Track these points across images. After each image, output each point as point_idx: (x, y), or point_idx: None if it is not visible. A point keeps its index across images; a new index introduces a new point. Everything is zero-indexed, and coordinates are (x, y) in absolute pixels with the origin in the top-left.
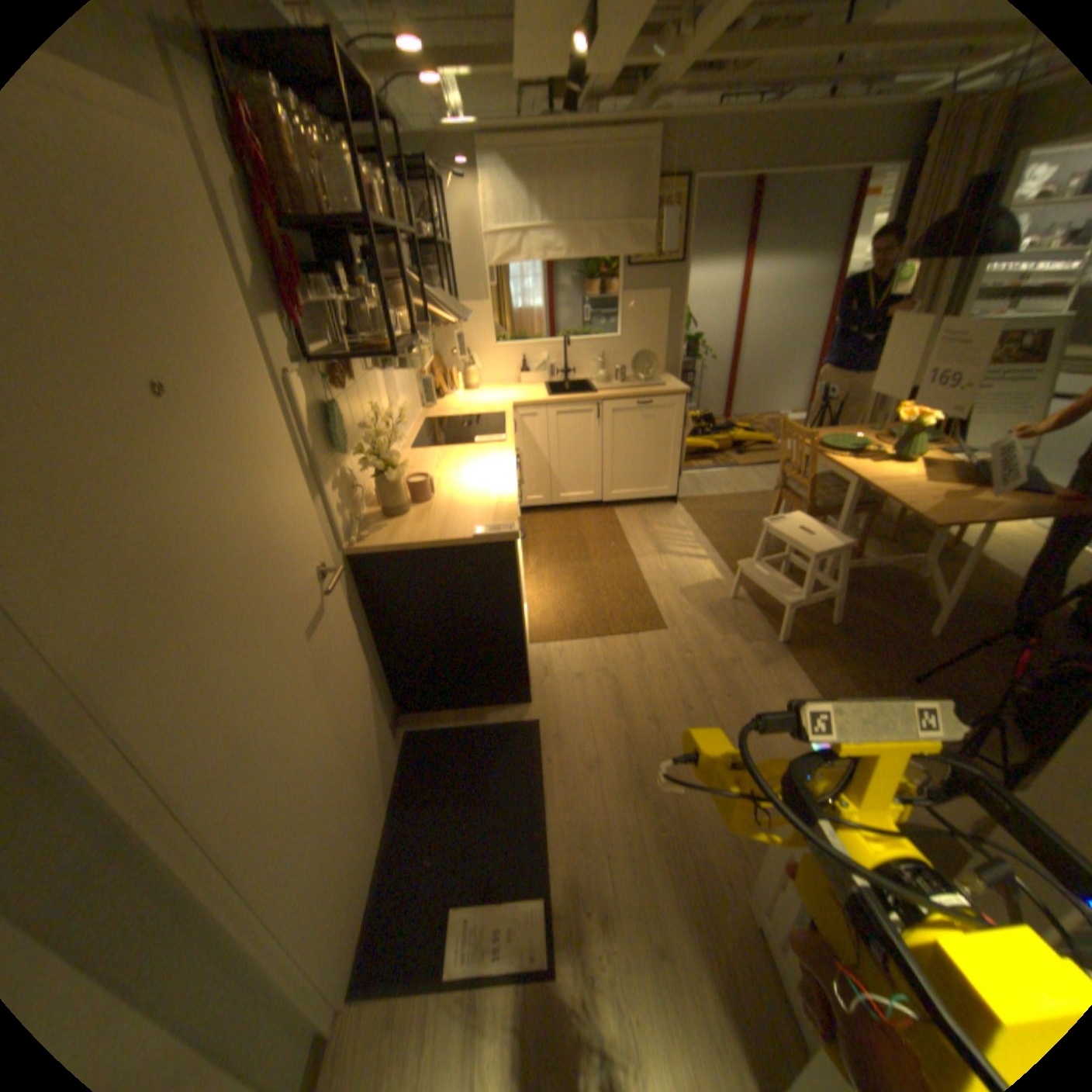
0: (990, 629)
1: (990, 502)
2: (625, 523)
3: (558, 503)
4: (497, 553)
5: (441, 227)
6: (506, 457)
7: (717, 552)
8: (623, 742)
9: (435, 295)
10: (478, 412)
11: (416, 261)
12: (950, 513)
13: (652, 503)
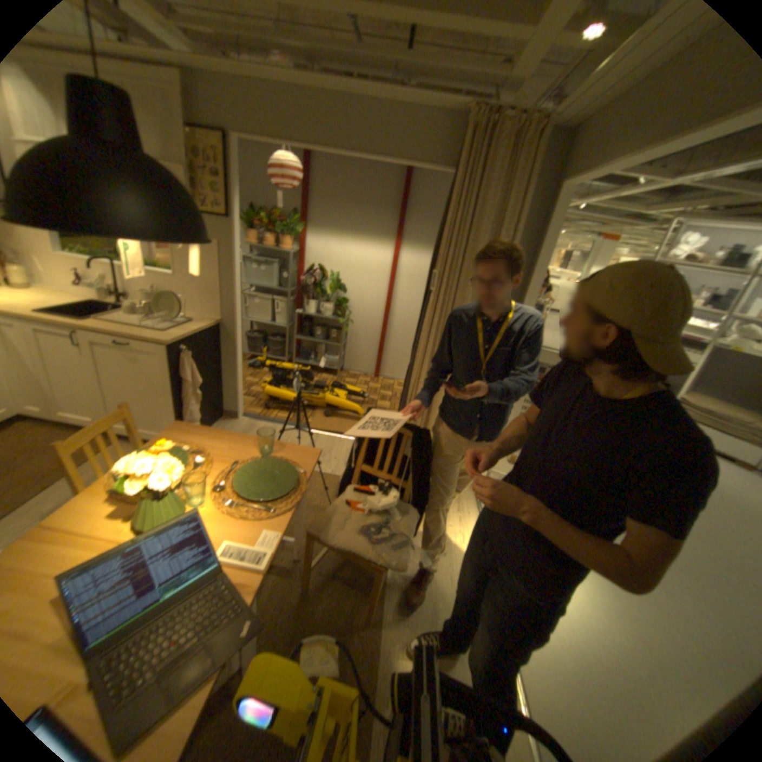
0: None
1: None
2: None
3: (60, 418)
4: None
5: None
6: None
7: None
8: None
9: None
10: None
11: None
12: None
13: None
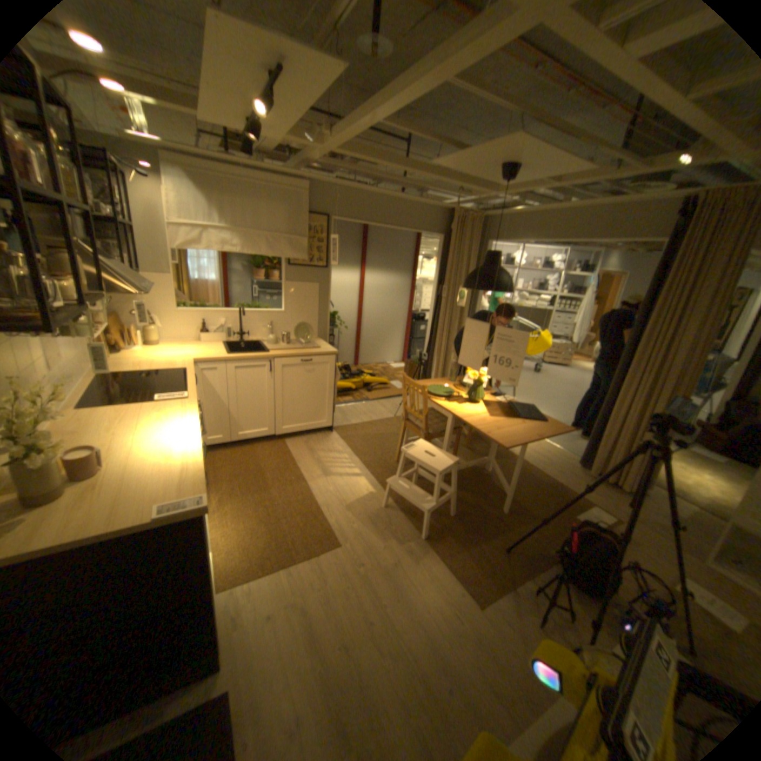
0: (530, 501)
1: (524, 428)
2: (296, 451)
3: (238, 439)
4: (184, 529)
5: (125, 210)
6: (191, 414)
7: (368, 468)
8: (319, 685)
9: (115, 266)
10: (160, 367)
11: (92, 235)
12: (509, 438)
13: (315, 431)
